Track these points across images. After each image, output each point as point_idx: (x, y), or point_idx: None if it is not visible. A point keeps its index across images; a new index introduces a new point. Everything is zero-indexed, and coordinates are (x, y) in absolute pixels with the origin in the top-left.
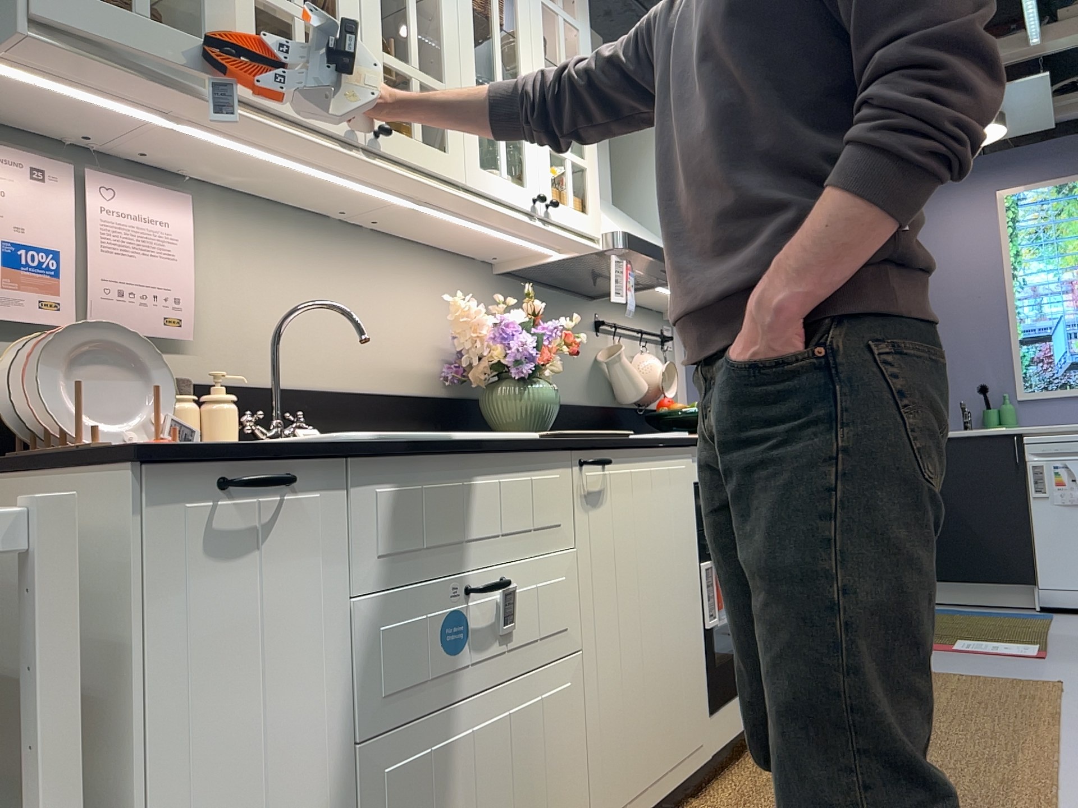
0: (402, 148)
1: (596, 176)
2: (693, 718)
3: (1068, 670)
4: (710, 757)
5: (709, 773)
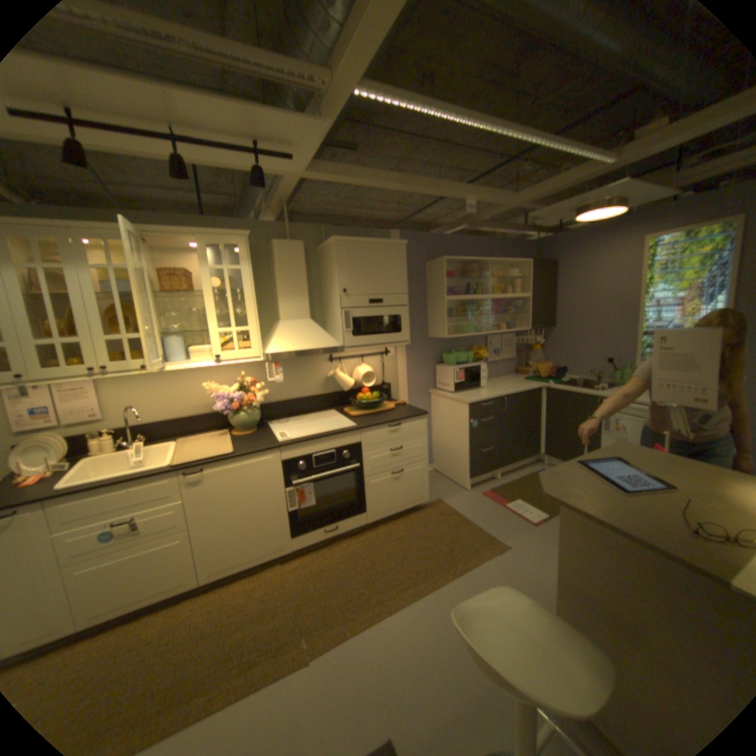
0: (121, 367)
1: (255, 332)
2: (275, 541)
3: (529, 541)
4: (292, 551)
5: (306, 552)
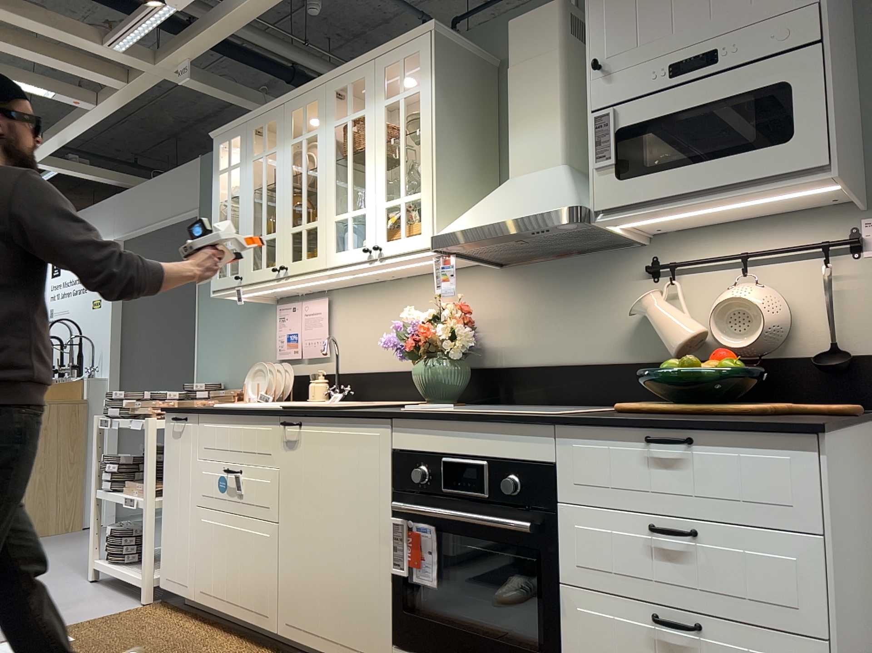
0: (296, 267)
1: (427, 198)
2: (368, 630)
3: None
4: None
5: None
